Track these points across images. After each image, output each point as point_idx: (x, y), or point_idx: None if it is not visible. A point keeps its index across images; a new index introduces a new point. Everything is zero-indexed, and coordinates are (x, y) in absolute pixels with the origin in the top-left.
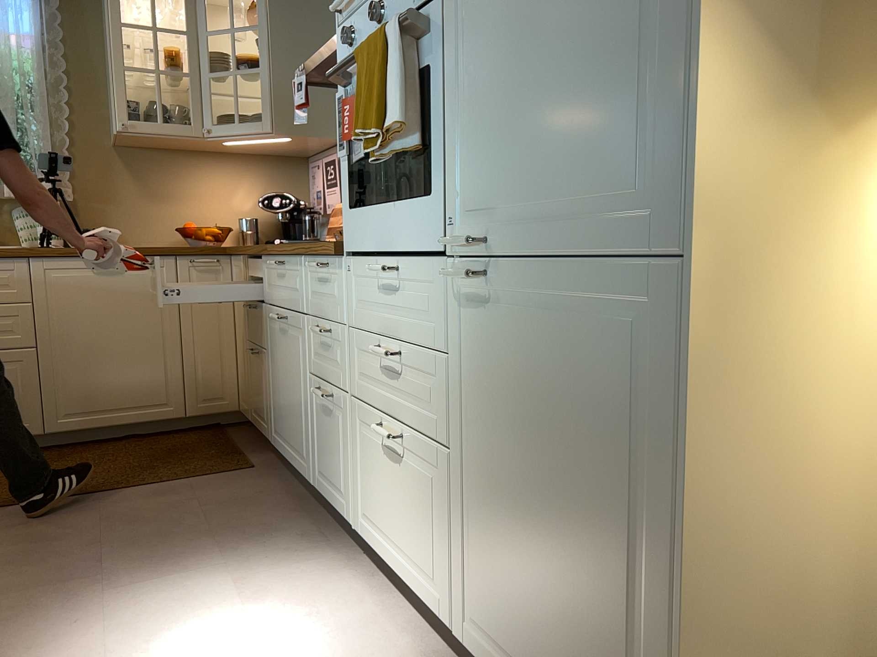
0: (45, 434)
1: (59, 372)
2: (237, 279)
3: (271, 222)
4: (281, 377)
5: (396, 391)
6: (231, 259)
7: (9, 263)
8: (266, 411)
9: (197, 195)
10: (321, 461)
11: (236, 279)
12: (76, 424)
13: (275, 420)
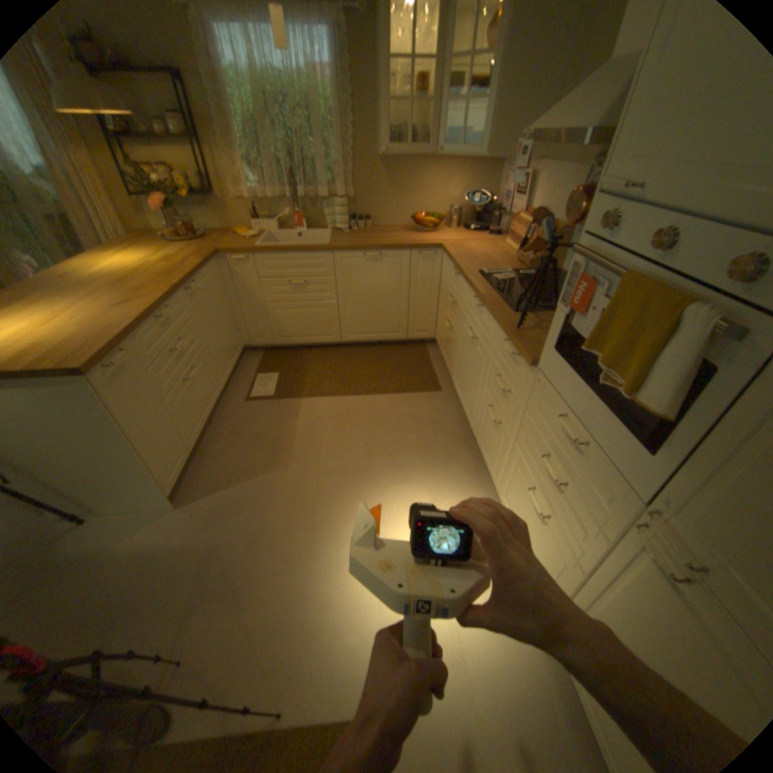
0: (341, 341)
1: (347, 313)
2: (445, 270)
3: (469, 208)
4: (465, 362)
5: (550, 488)
6: (443, 253)
7: (323, 254)
8: (451, 363)
9: (426, 189)
10: (482, 435)
11: (444, 269)
12: (355, 339)
13: (457, 376)
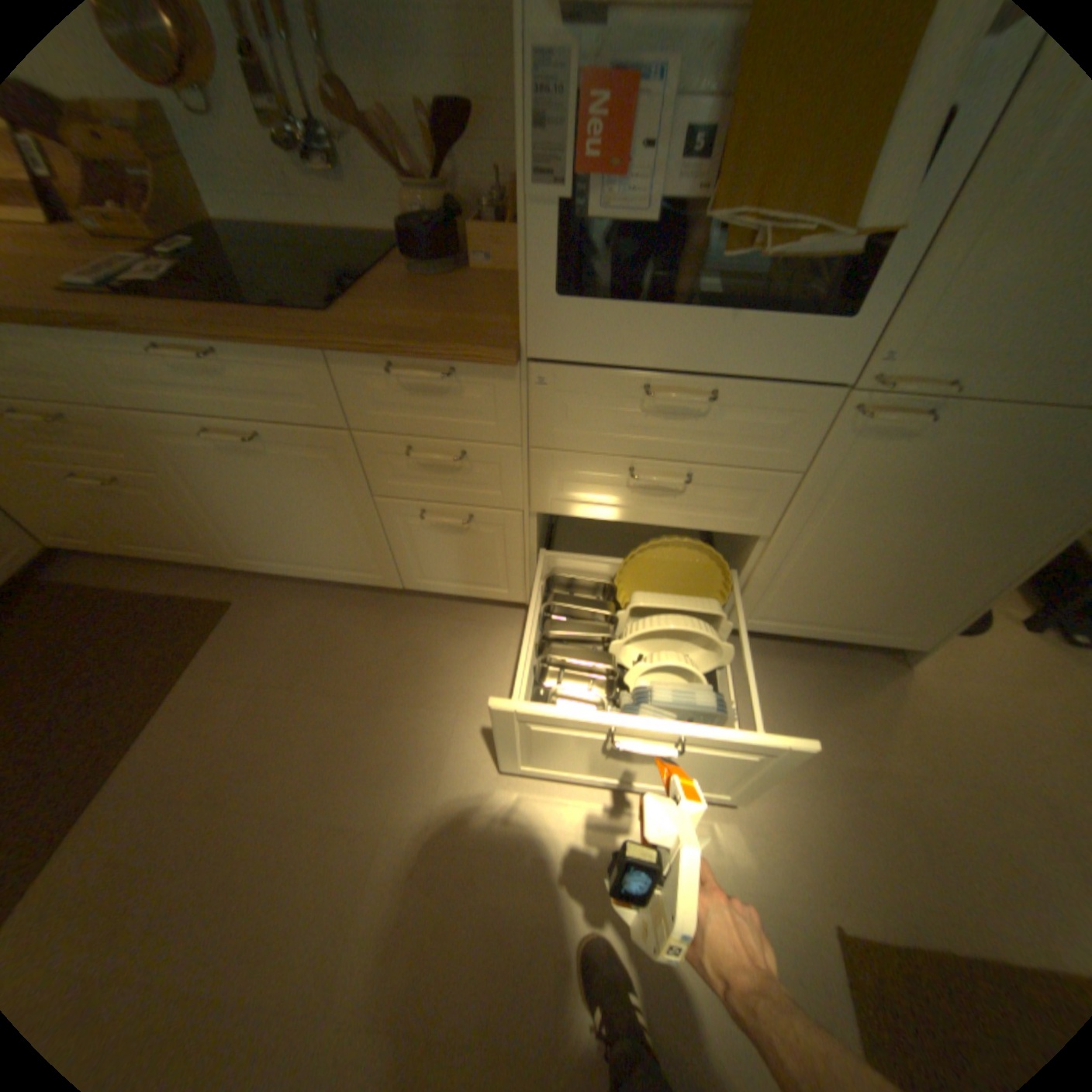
0: None
1: None
2: None
3: None
4: (254, 503)
5: (658, 502)
6: None
7: None
8: (192, 540)
9: None
10: (429, 568)
11: None
12: None
13: (245, 547)
